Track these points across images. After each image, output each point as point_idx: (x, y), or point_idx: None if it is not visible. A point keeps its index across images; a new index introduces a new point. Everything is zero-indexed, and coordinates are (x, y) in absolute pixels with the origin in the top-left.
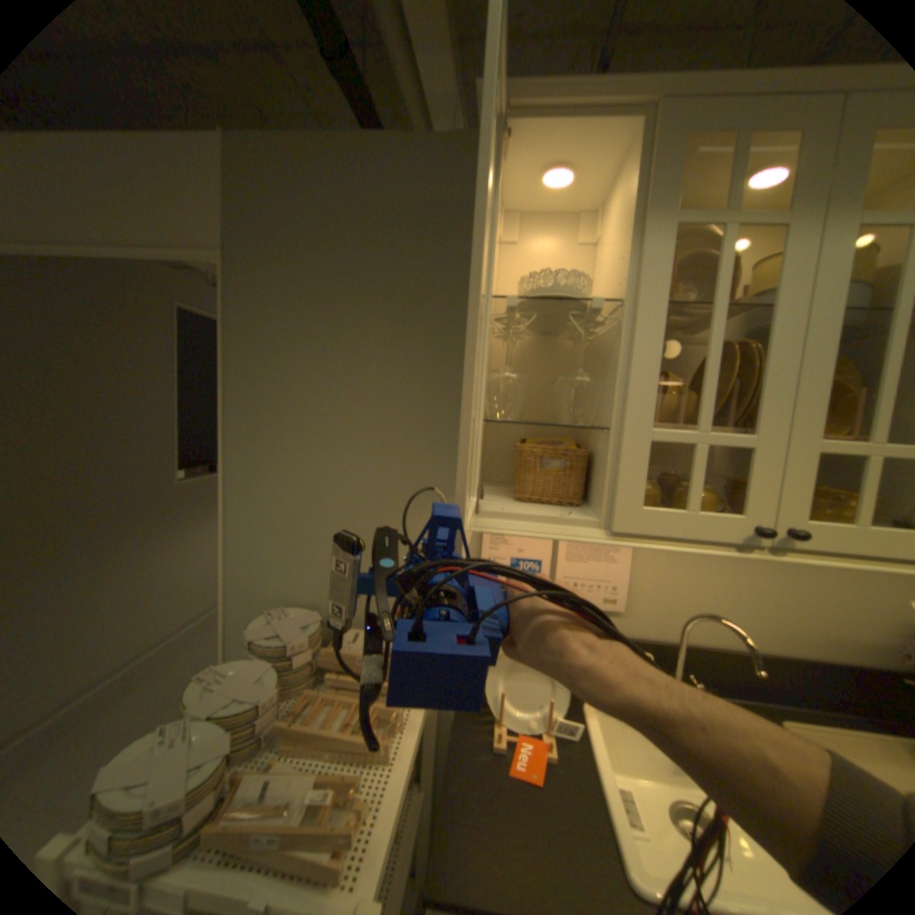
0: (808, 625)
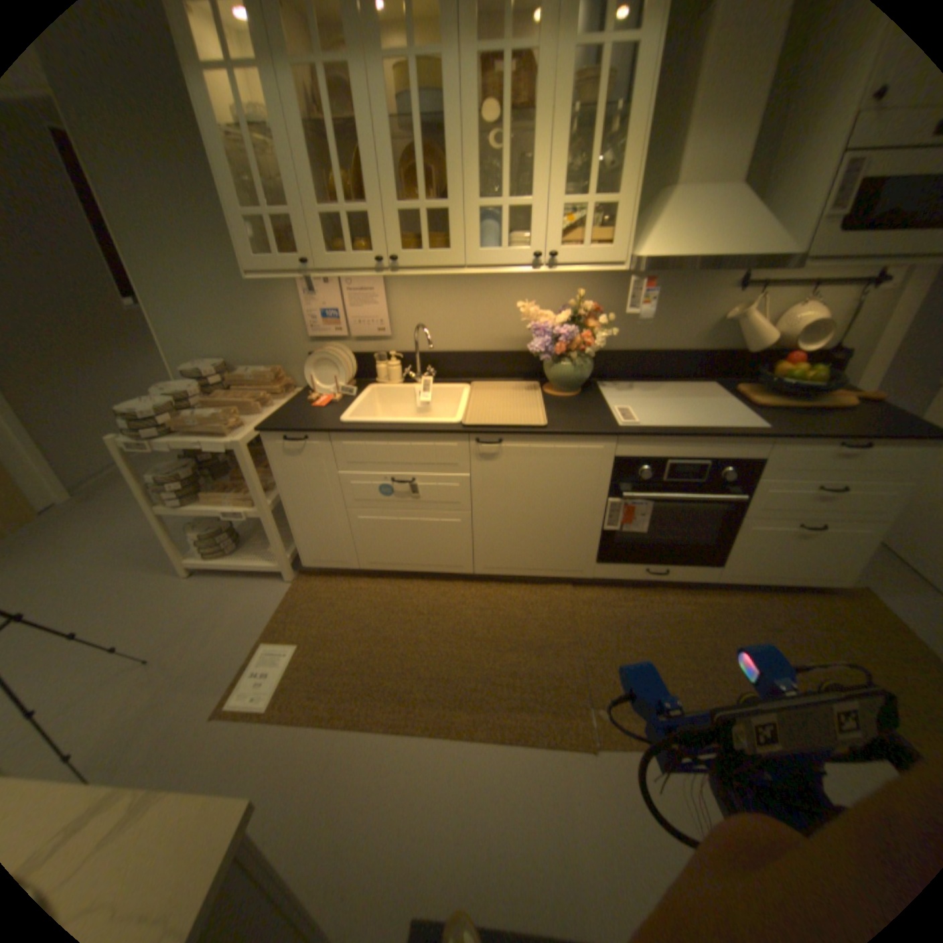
0: (492, 332)
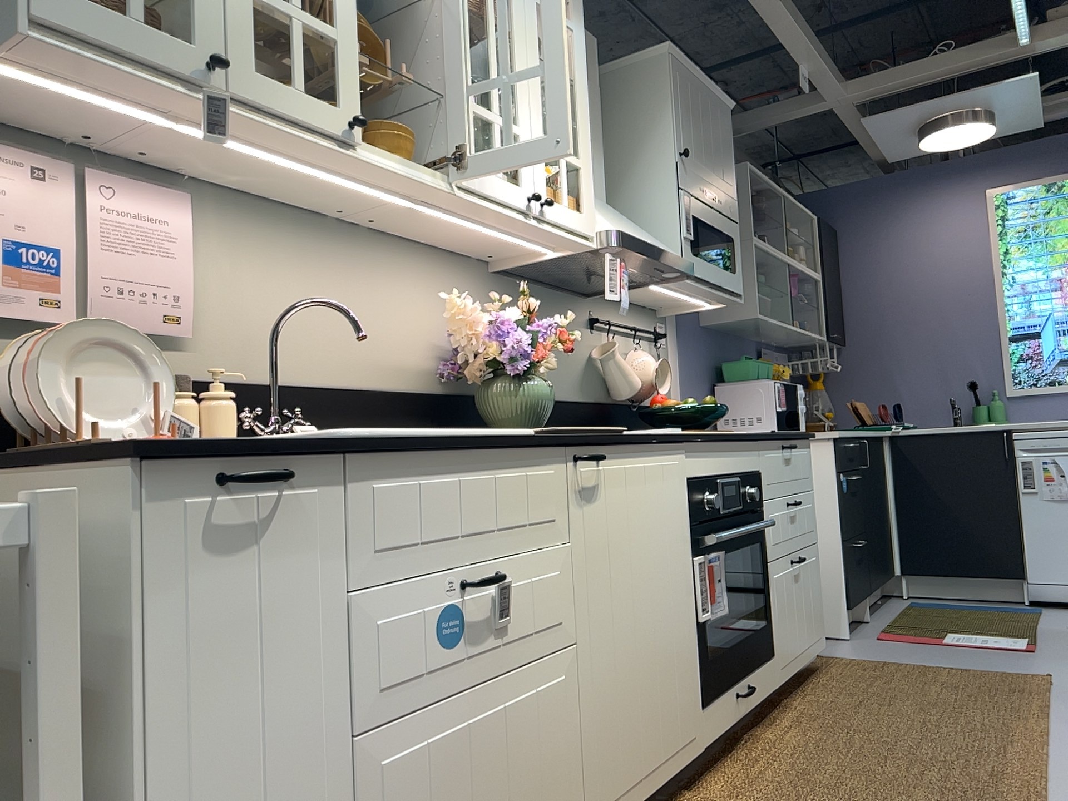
0: (372, 351)
